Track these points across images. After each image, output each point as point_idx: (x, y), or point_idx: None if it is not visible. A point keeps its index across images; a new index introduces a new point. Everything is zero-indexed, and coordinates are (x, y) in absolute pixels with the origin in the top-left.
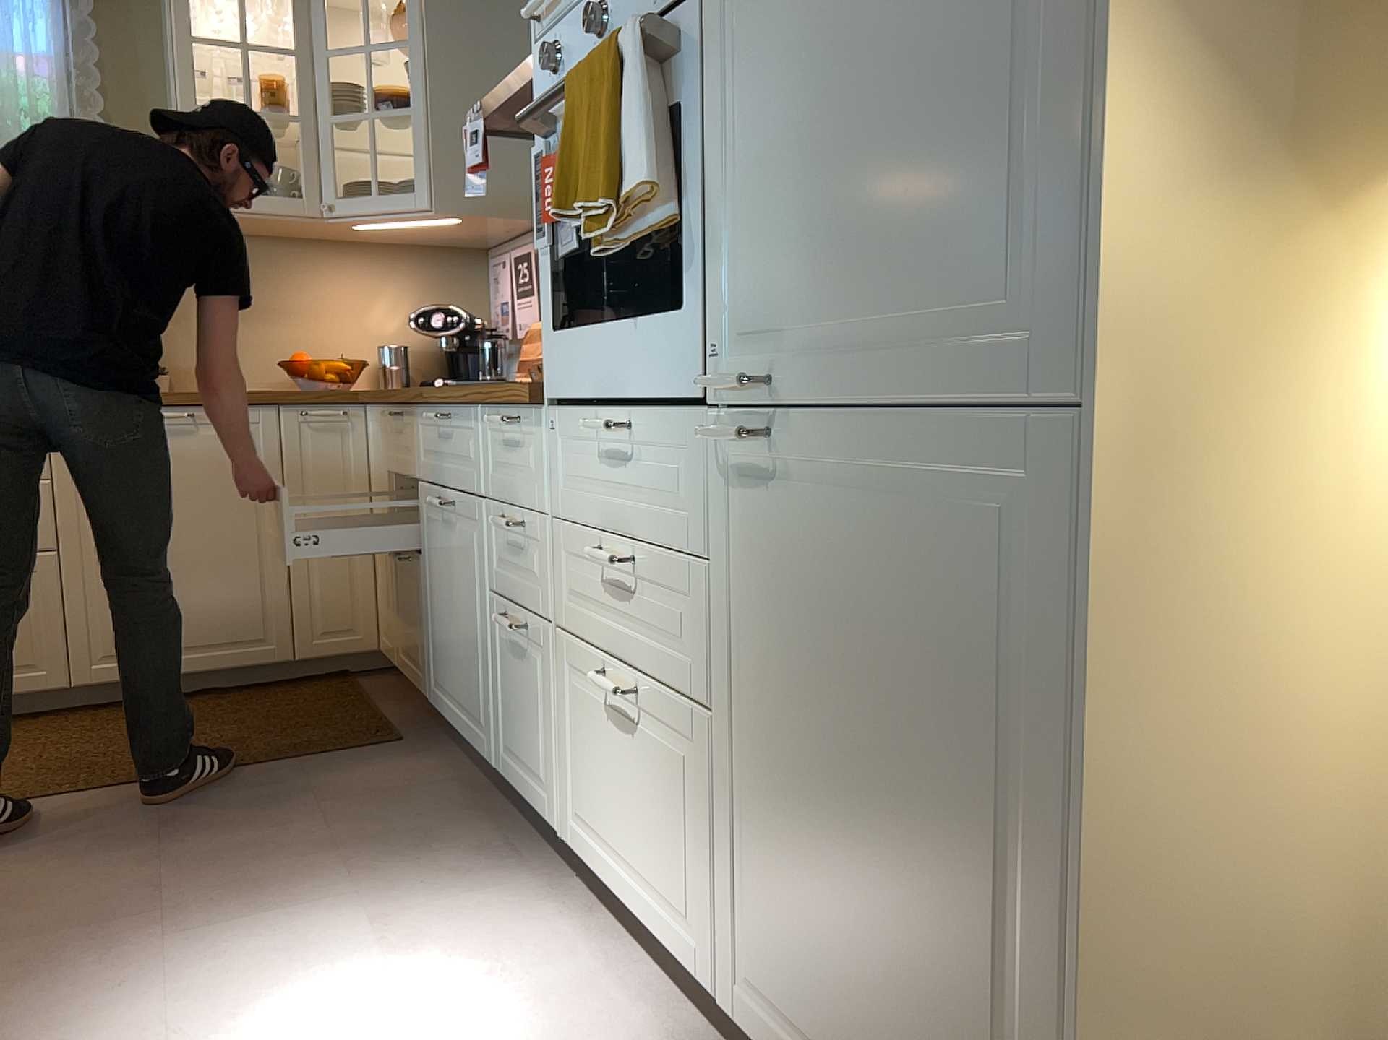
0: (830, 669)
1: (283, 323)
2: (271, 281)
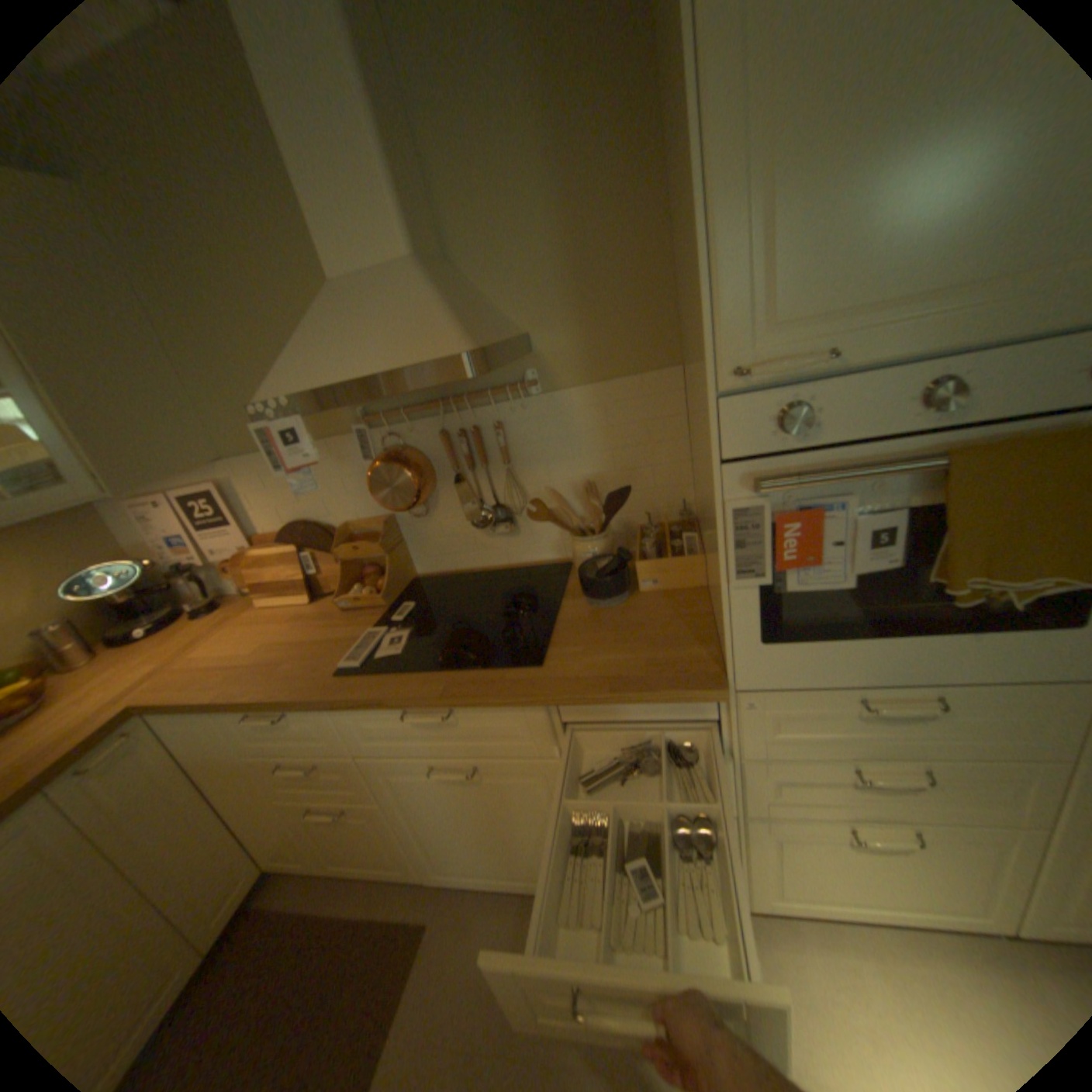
0: None
1: None
2: None
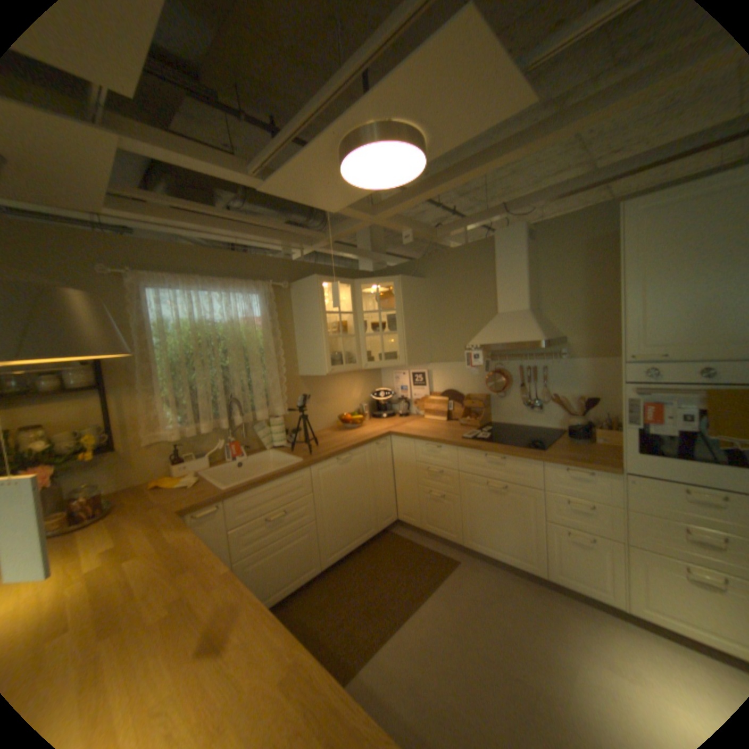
0: None
1: (330, 403)
2: (325, 388)
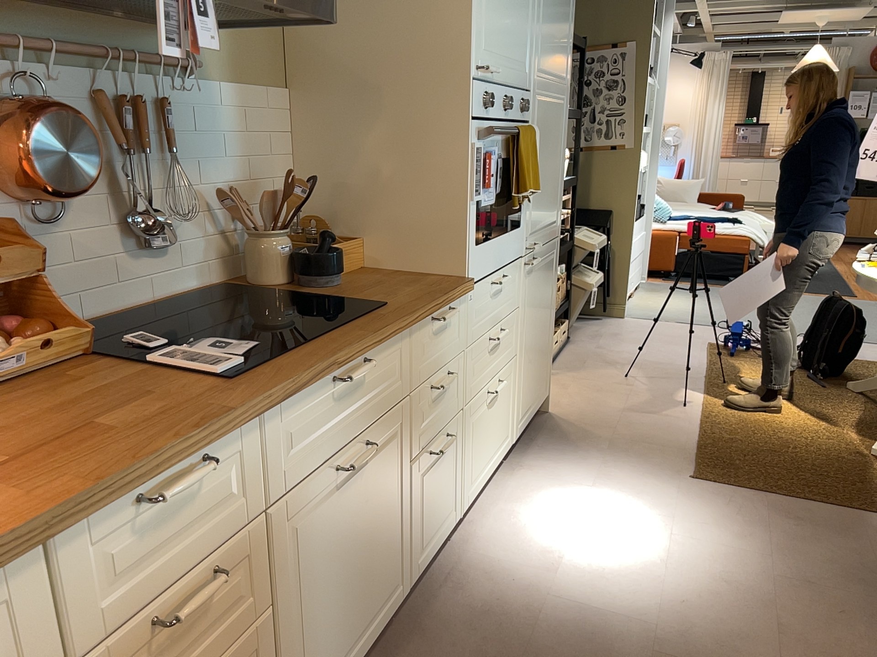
0: (536, 309)
1: None
2: None
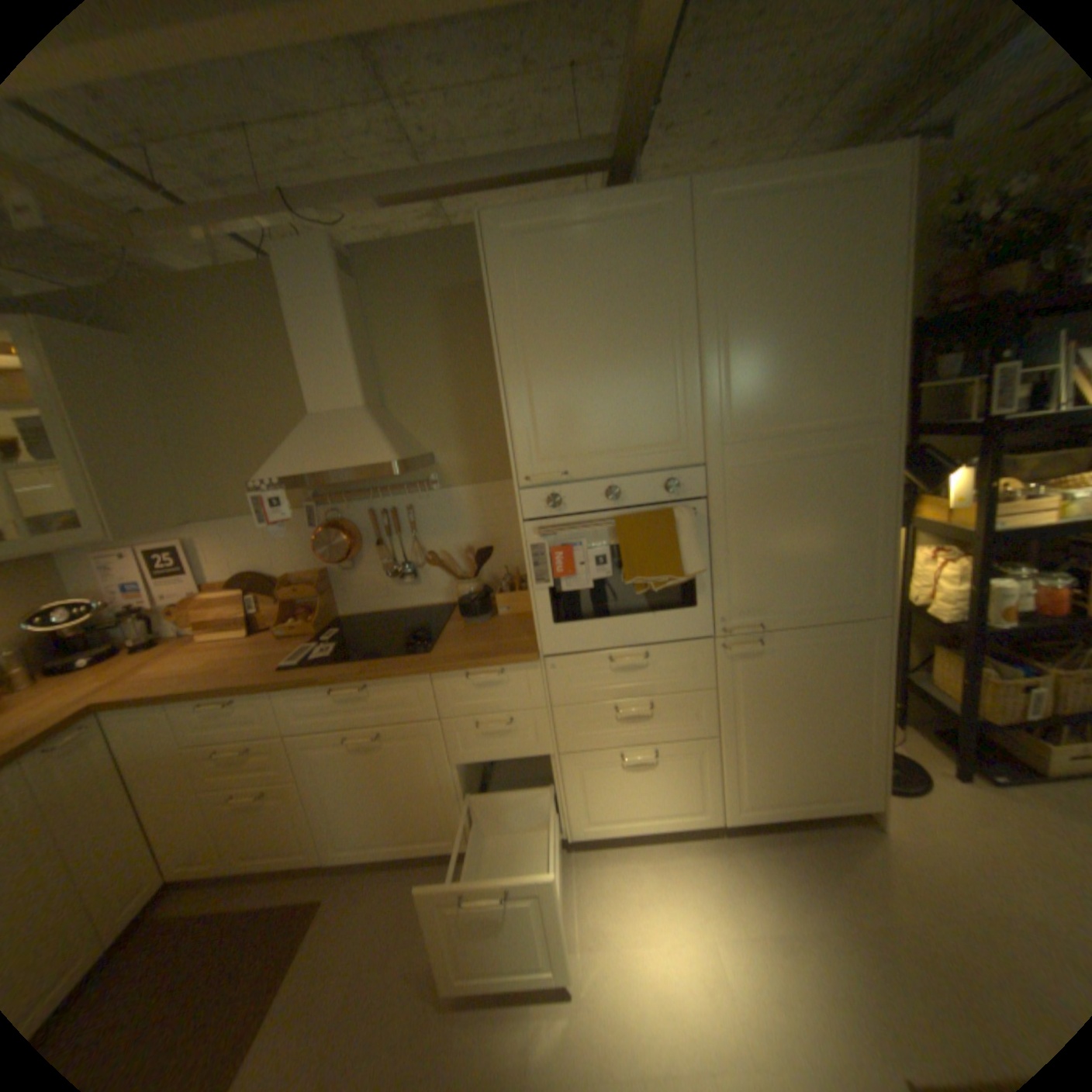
0: (788, 699)
1: None
2: None
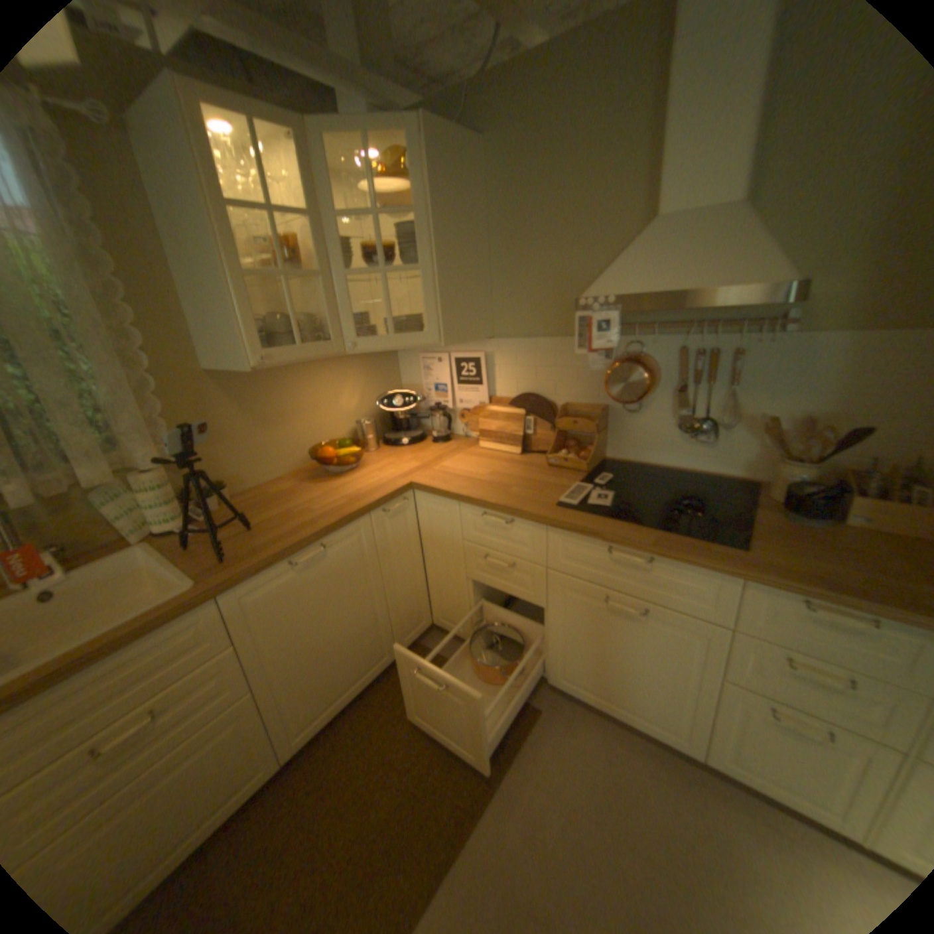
0: None
1: (292, 423)
2: (278, 394)
